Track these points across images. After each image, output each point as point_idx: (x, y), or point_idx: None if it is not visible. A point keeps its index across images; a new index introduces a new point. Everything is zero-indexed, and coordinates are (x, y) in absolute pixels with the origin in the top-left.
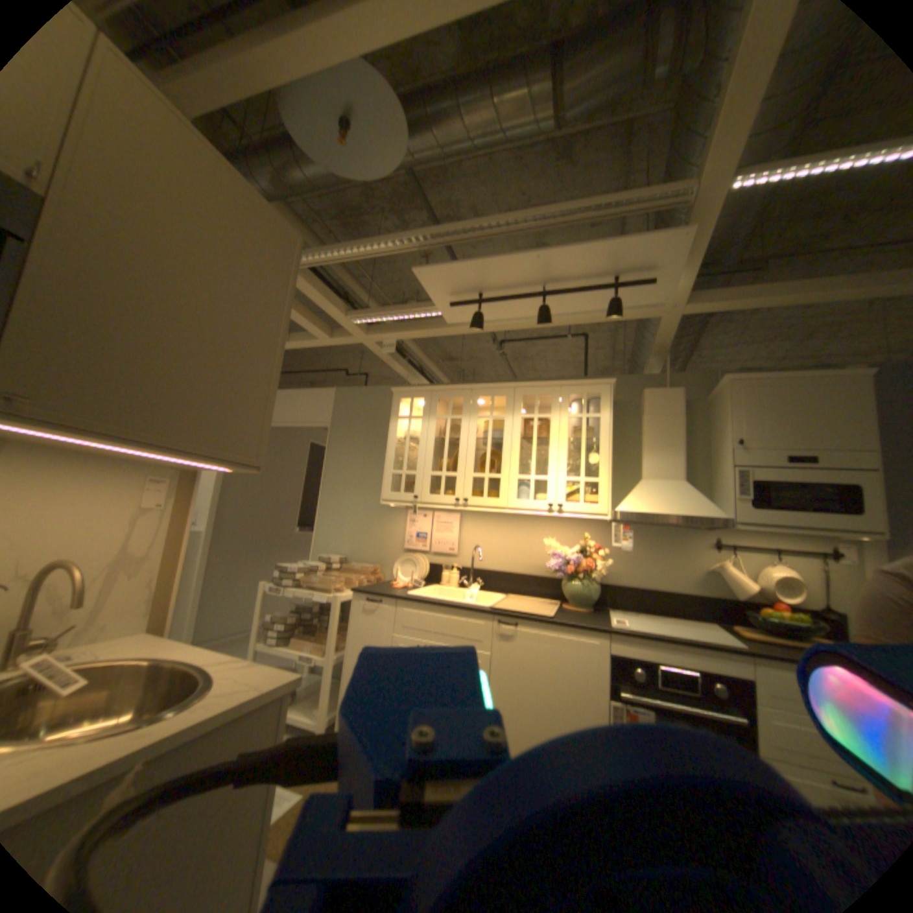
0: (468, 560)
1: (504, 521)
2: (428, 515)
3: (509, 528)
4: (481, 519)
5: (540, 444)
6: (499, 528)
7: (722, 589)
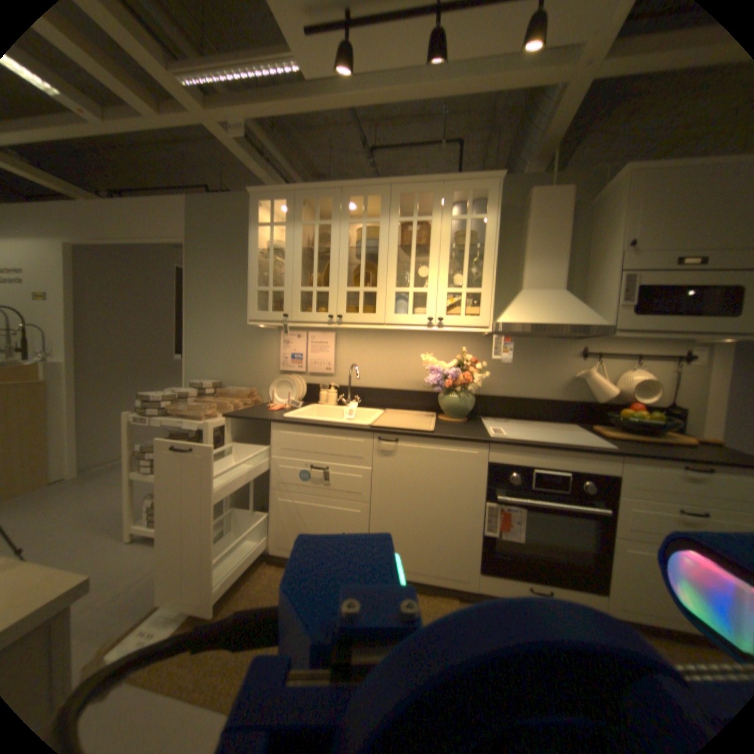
0: (346, 378)
1: (381, 338)
2: (302, 335)
3: (385, 345)
4: (357, 337)
5: (417, 255)
6: (375, 345)
7: (583, 393)
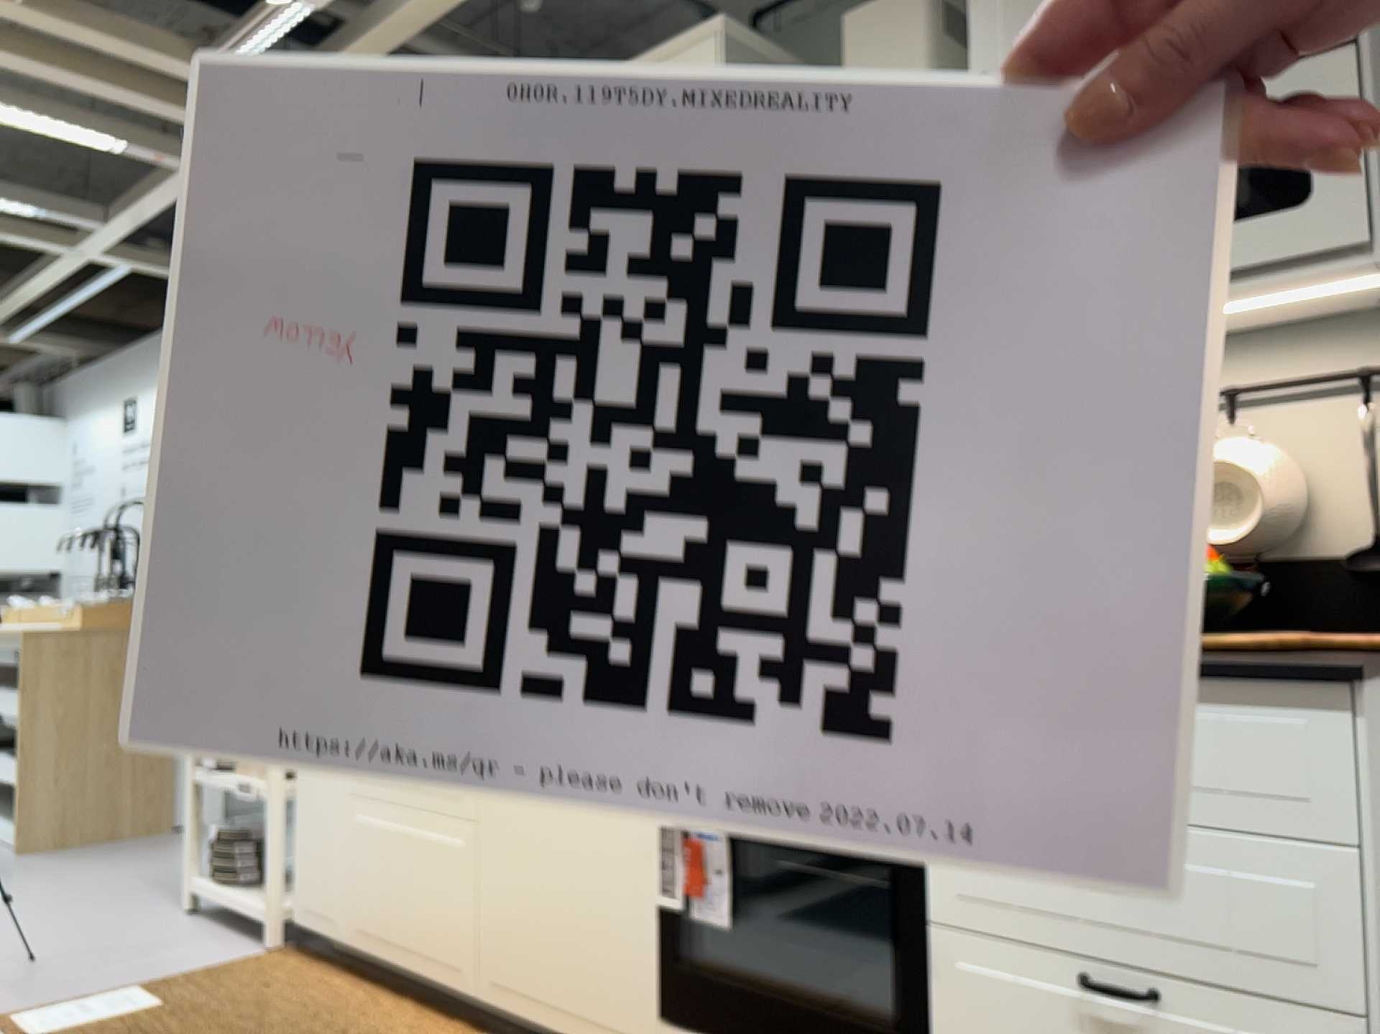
0: None
1: None
2: None
3: None
4: None
5: None
6: None
7: None
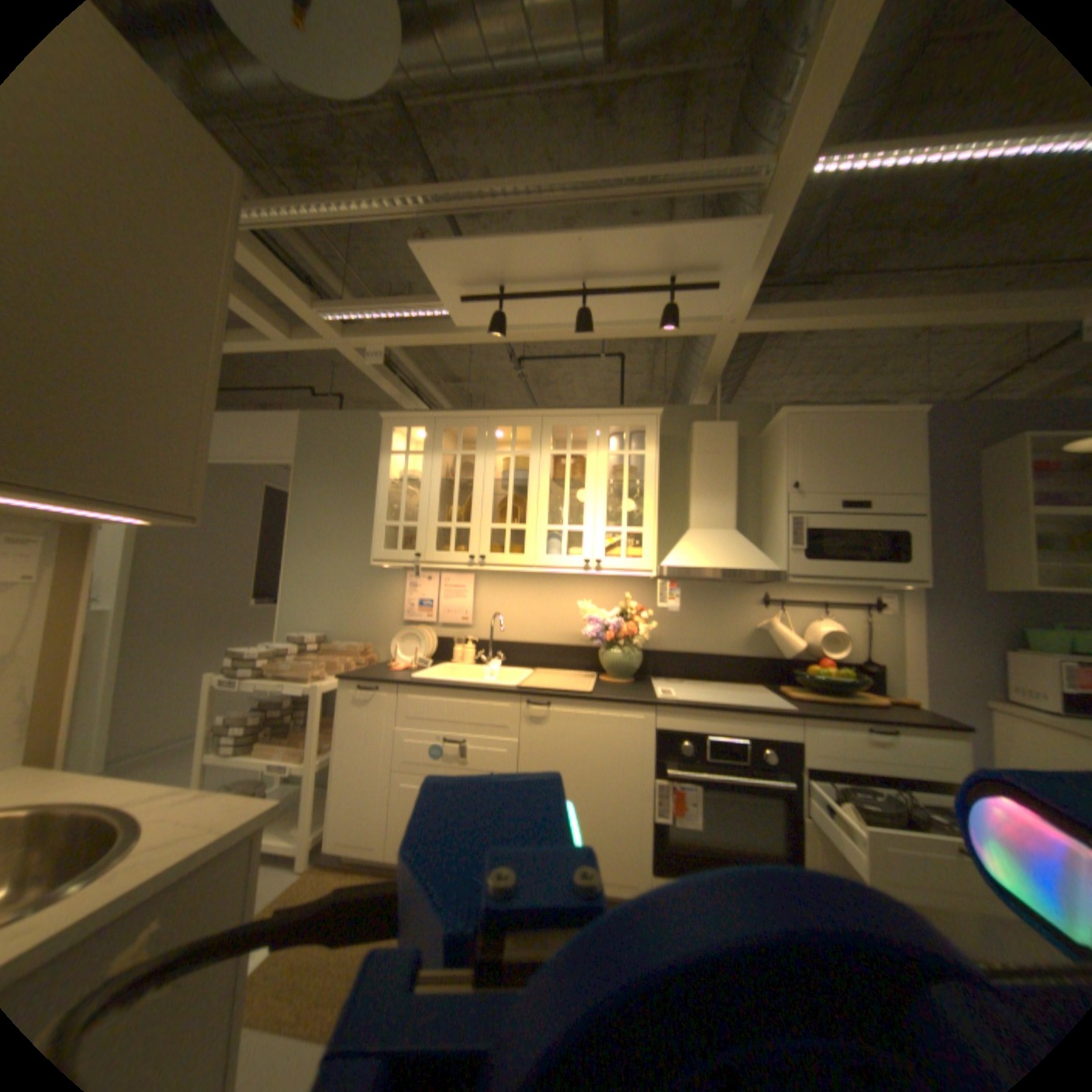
0: (485, 630)
1: (529, 582)
2: (432, 577)
3: (534, 590)
4: (500, 580)
5: (571, 488)
6: (522, 590)
7: (767, 648)
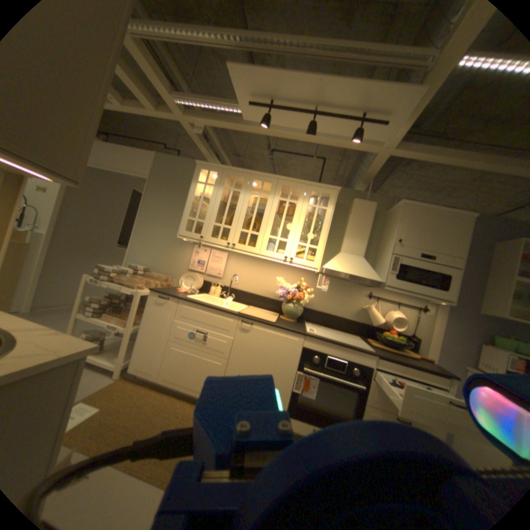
0: (228, 282)
1: (254, 263)
2: (207, 251)
3: (256, 268)
4: (240, 259)
5: (285, 220)
6: (250, 266)
7: (365, 319)
